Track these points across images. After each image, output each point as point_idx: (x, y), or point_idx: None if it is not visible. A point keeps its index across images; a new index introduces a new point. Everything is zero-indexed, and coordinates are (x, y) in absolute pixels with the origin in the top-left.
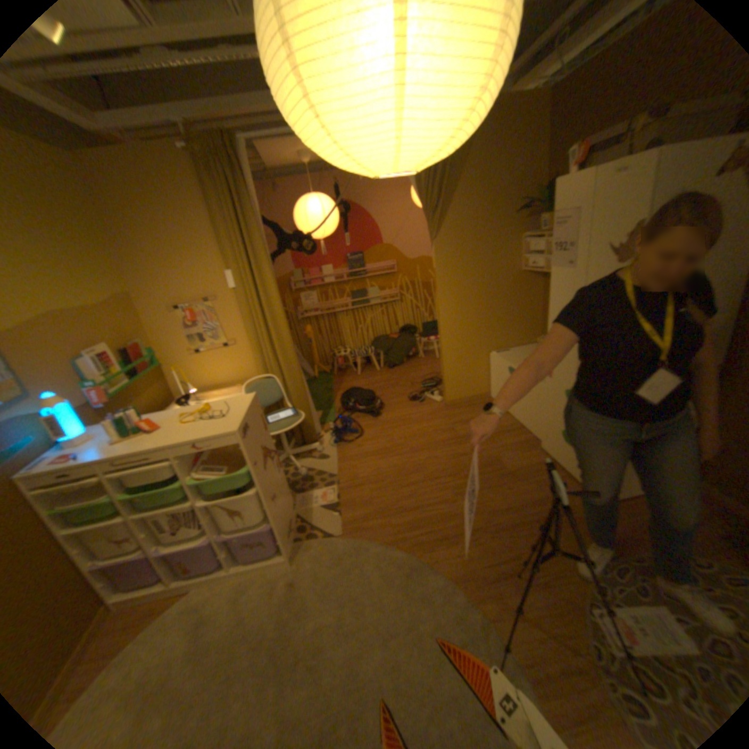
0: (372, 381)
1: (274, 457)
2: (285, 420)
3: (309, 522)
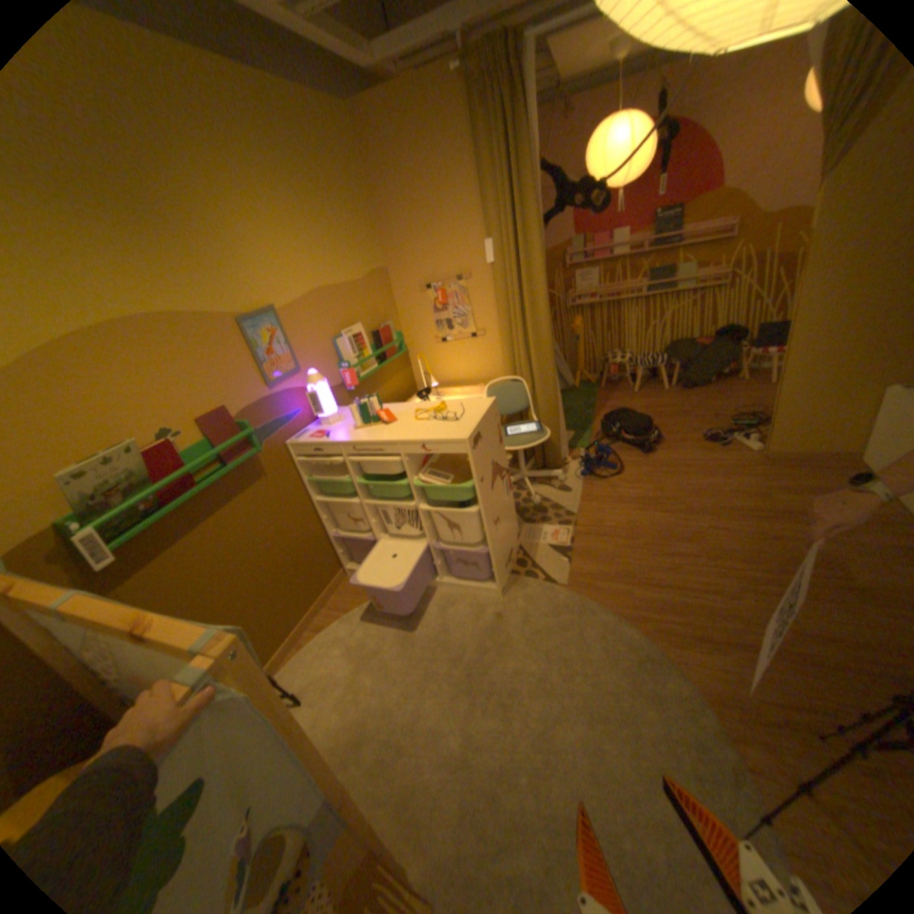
0: (651, 403)
1: (503, 476)
2: (524, 436)
3: (530, 558)
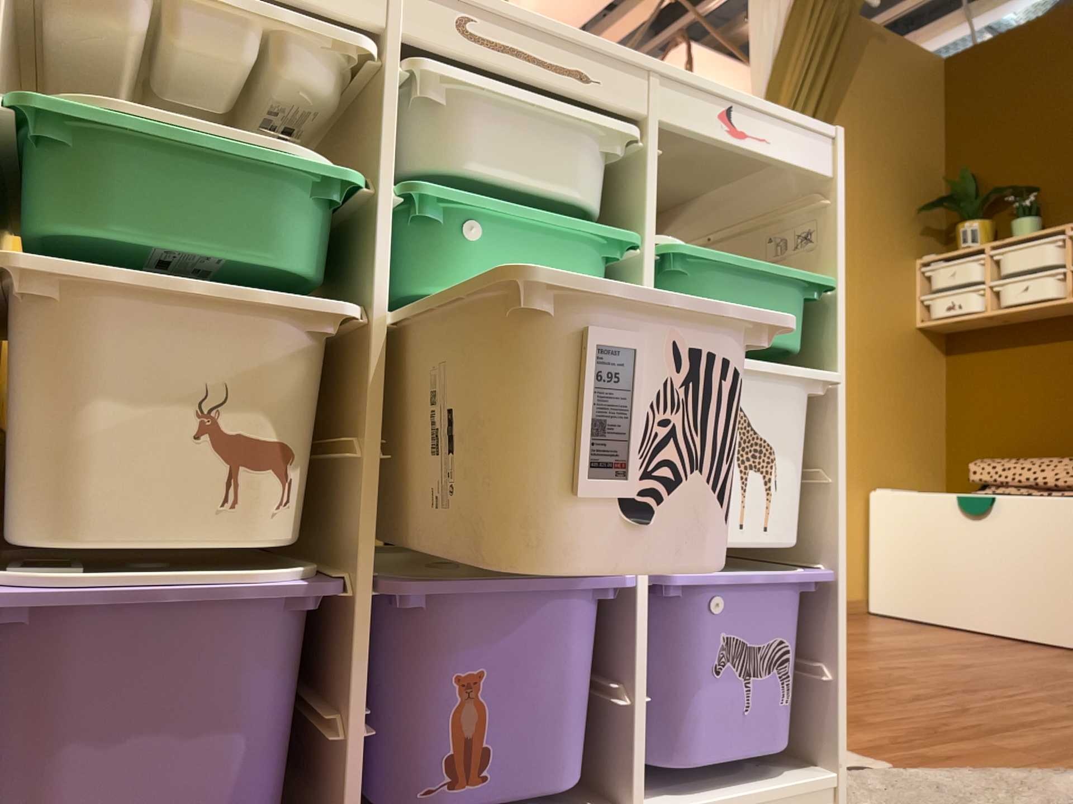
0: None
1: None
2: None
3: None
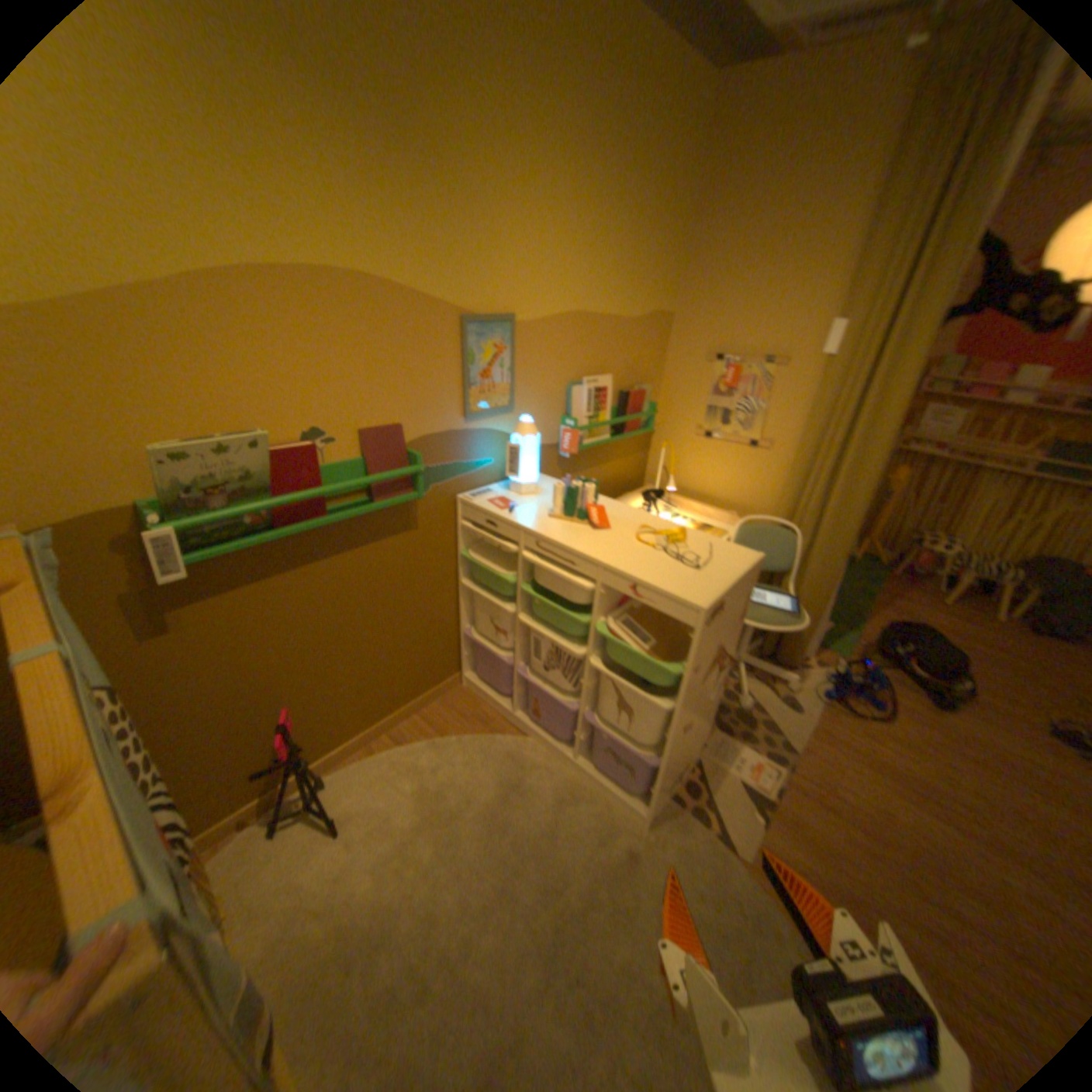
0: (970, 631)
1: (724, 666)
2: (771, 610)
3: (709, 788)
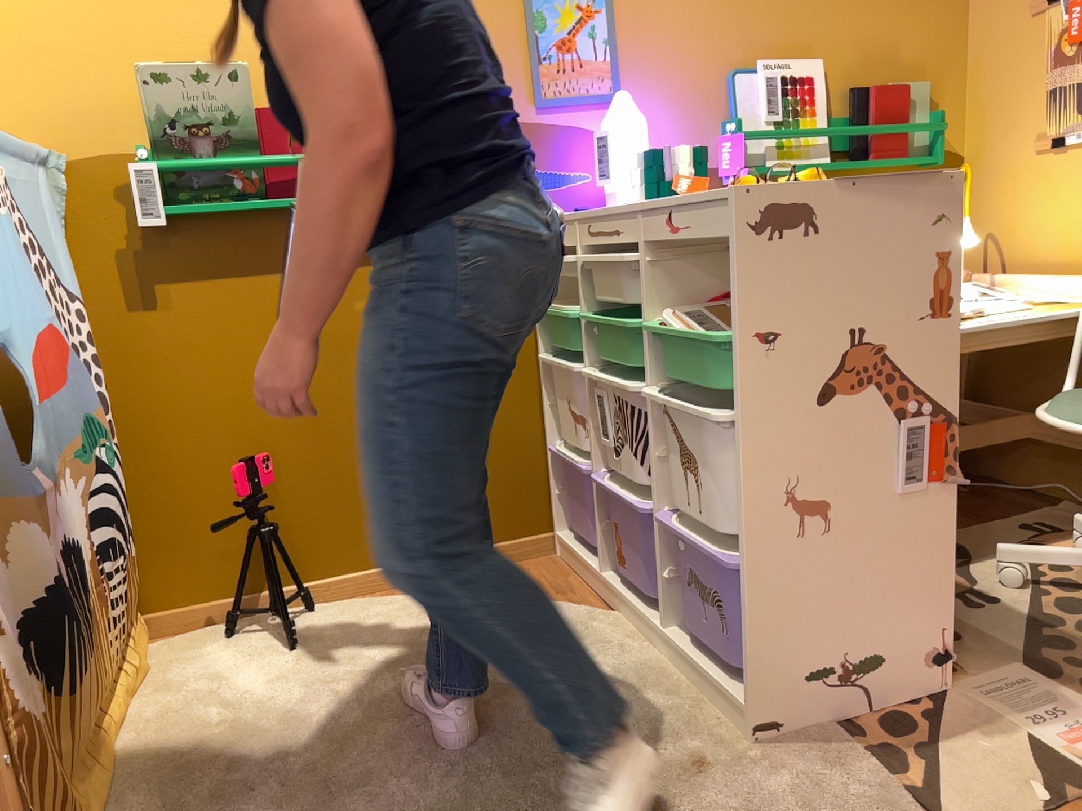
0: None
1: (914, 417)
2: None
3: (941, 736)
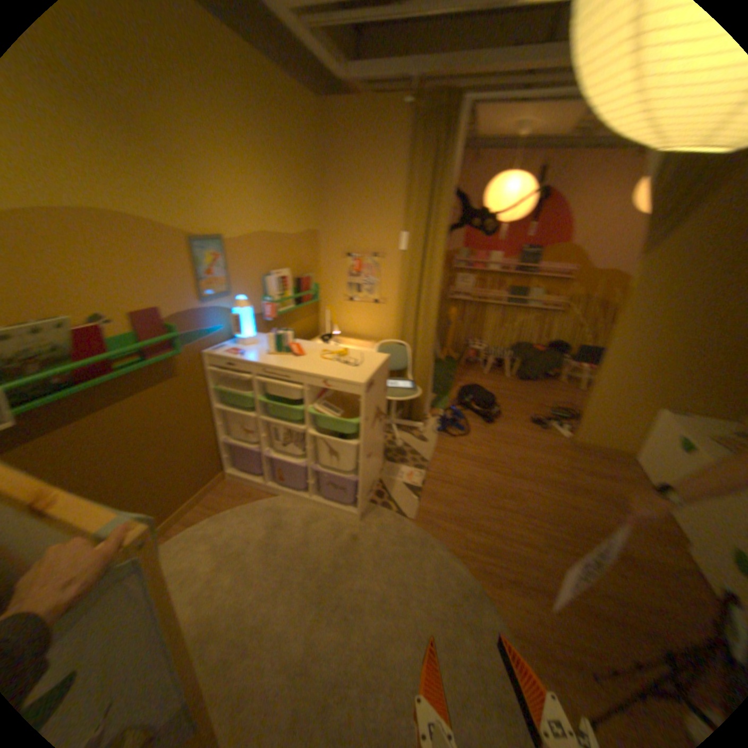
0: (494, 385)
1: (380, 419)
2: (400, 390)
3: (387, 491)
